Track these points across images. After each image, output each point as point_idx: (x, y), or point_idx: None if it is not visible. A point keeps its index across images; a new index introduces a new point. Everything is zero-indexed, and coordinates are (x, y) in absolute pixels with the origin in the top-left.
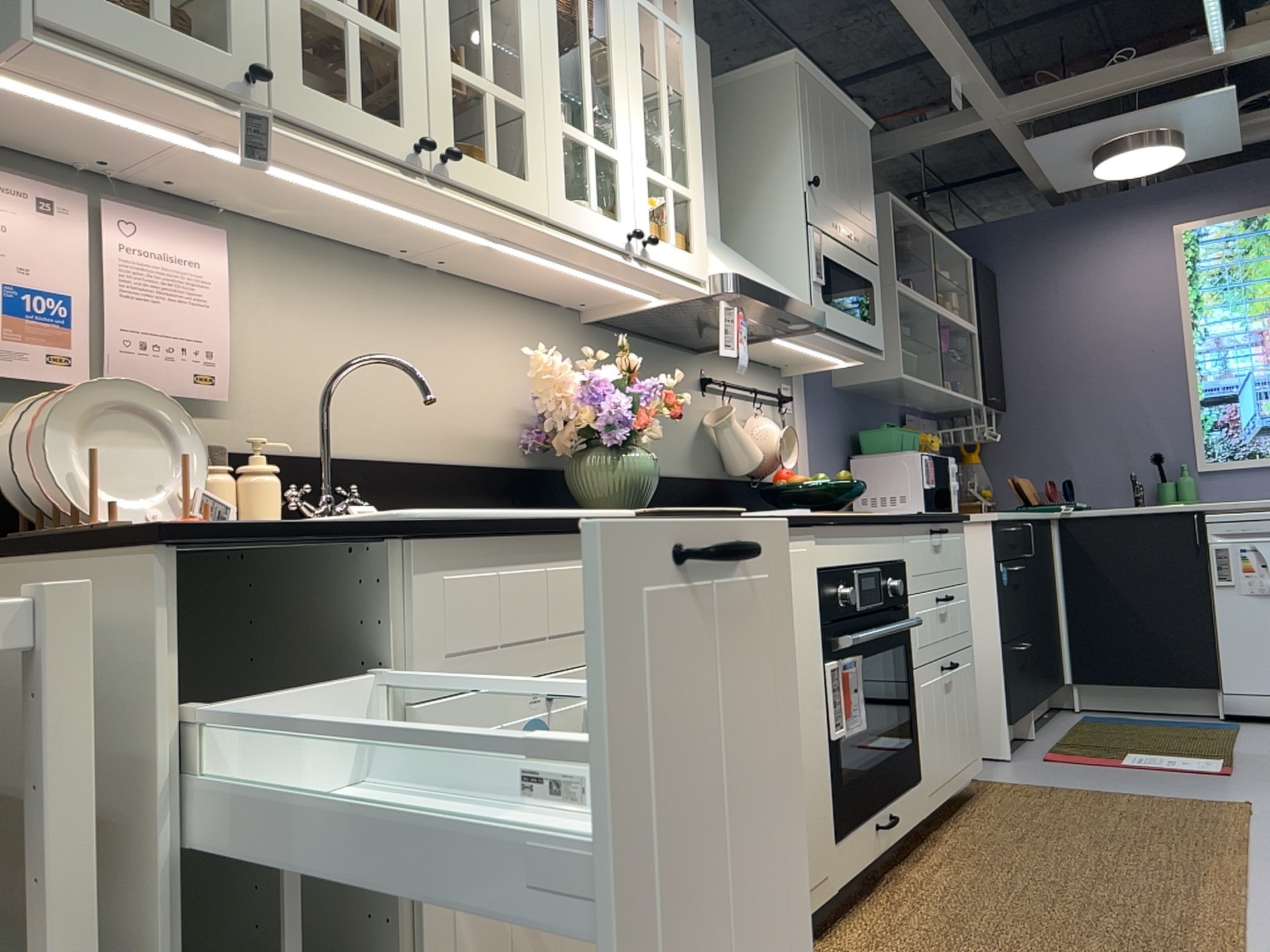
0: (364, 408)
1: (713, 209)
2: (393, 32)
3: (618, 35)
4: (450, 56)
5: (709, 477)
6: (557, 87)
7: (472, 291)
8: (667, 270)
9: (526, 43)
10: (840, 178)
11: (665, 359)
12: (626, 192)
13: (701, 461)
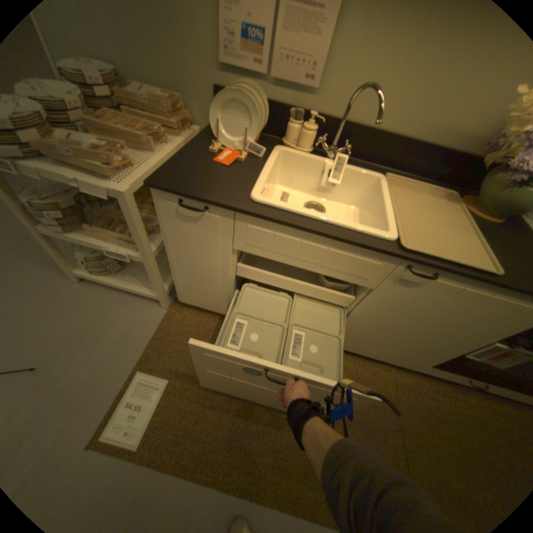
0: (390, 101)
1: None
2: None
3: None
4: None
5: None
6: None
7: None
8: None
9: None
10: None
11: None
12: None
13: None
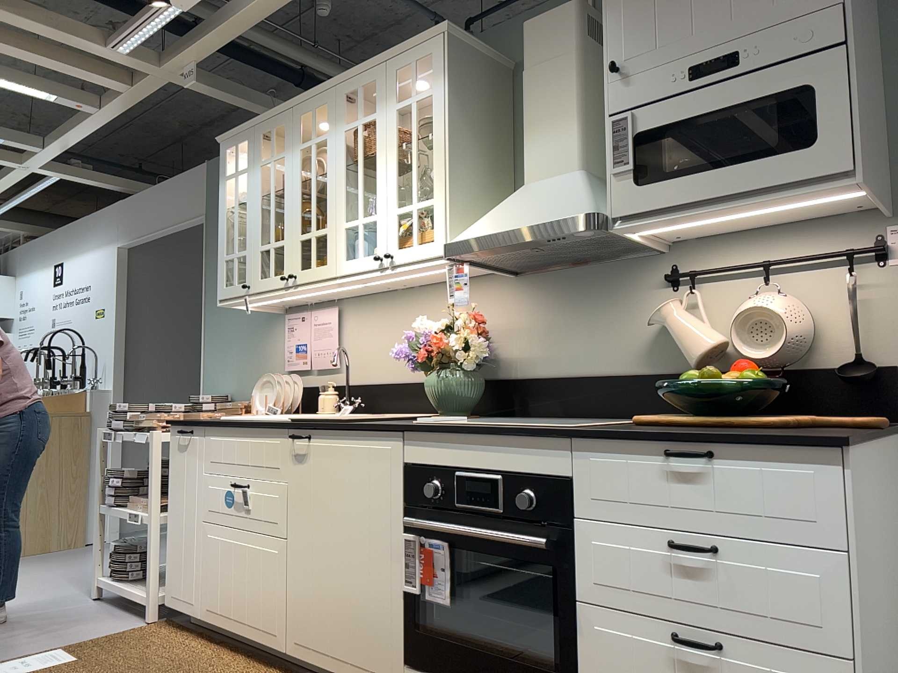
0: (384, 361)
1: (562, 149)
2: (282, 240)
3: (379, 145)
4: (299, 233)
5: (670, 371)
6: (342, 207)
7: (435, 287)
8: (415, 261)
9: (327, 200)
10: (696, 7)
11: (607, 274)
12: (379, 234)
13: (659, 357)
